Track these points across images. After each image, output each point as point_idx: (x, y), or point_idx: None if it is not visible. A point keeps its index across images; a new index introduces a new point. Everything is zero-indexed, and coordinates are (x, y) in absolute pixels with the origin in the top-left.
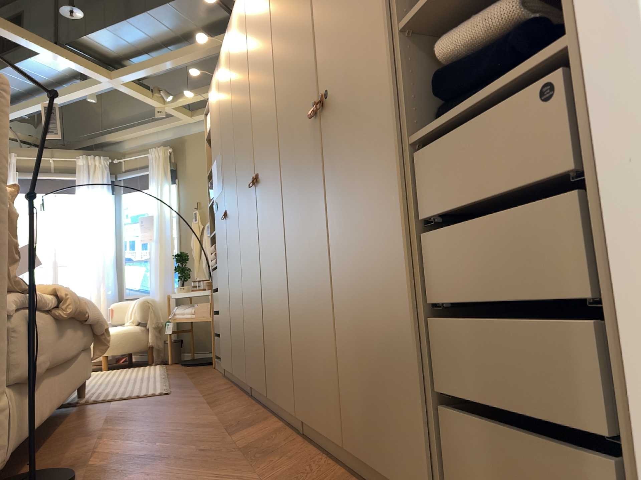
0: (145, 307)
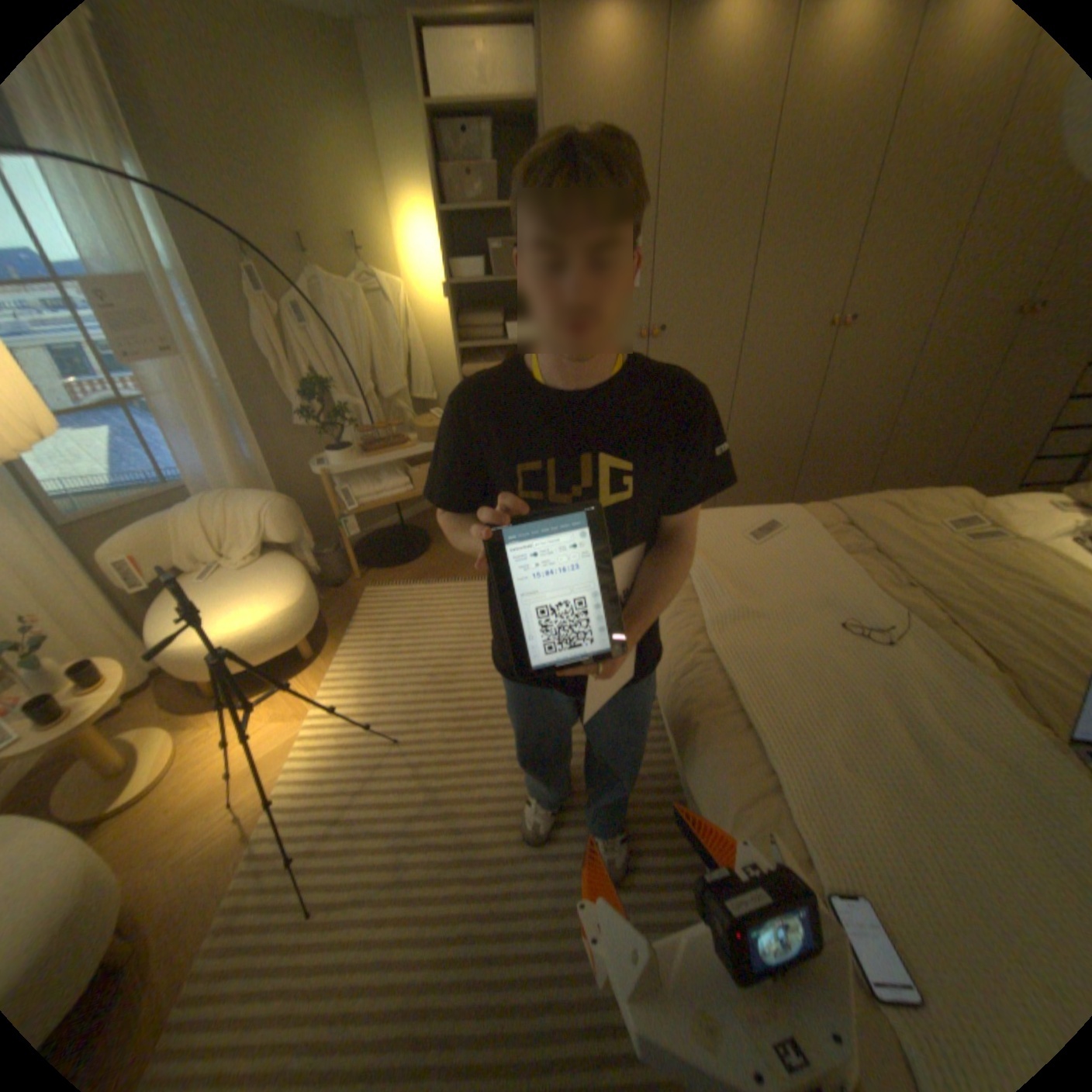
0: (290, 520)
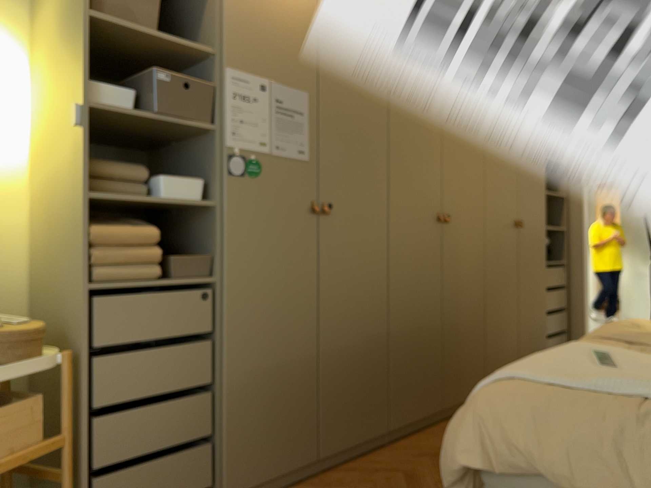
0: None
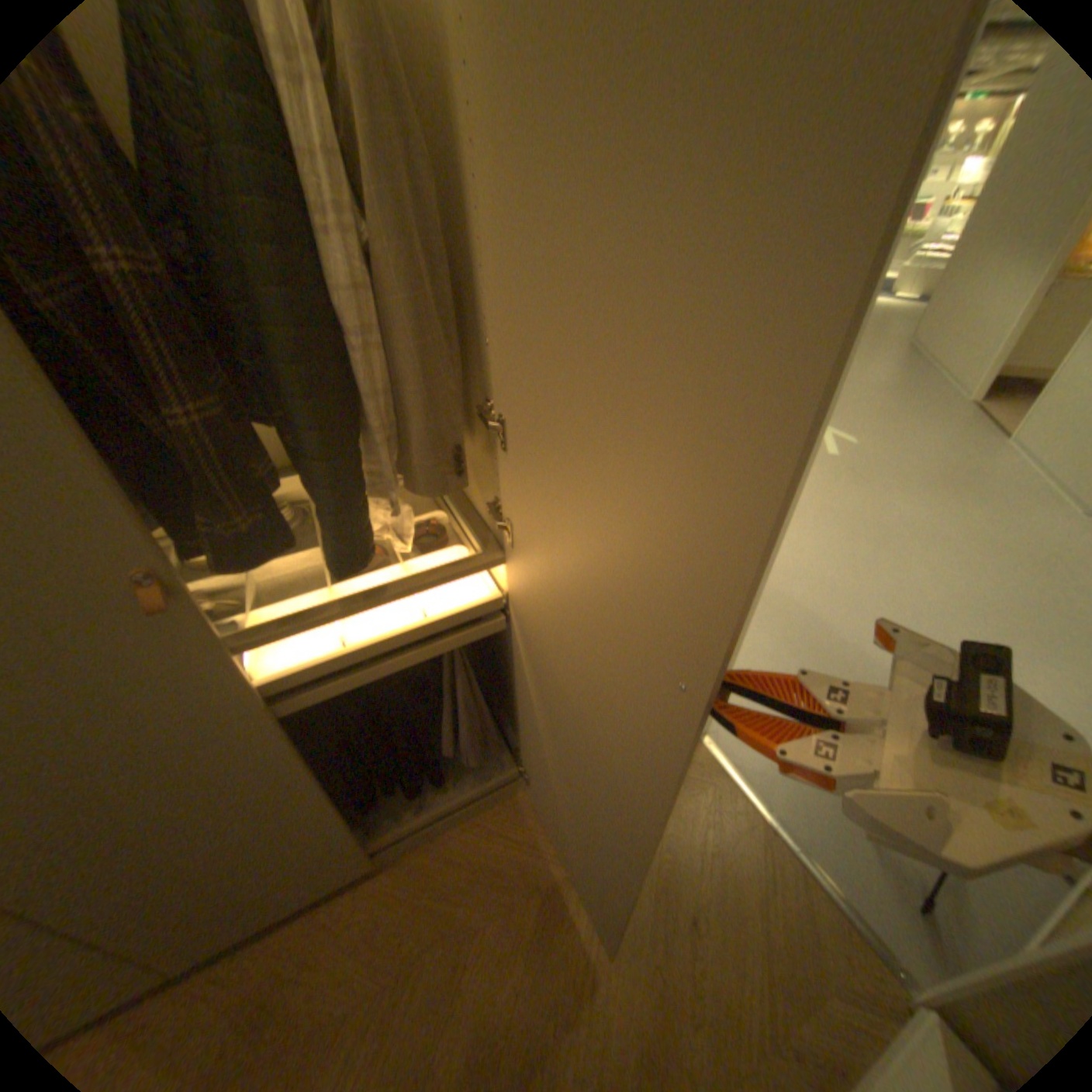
0: None
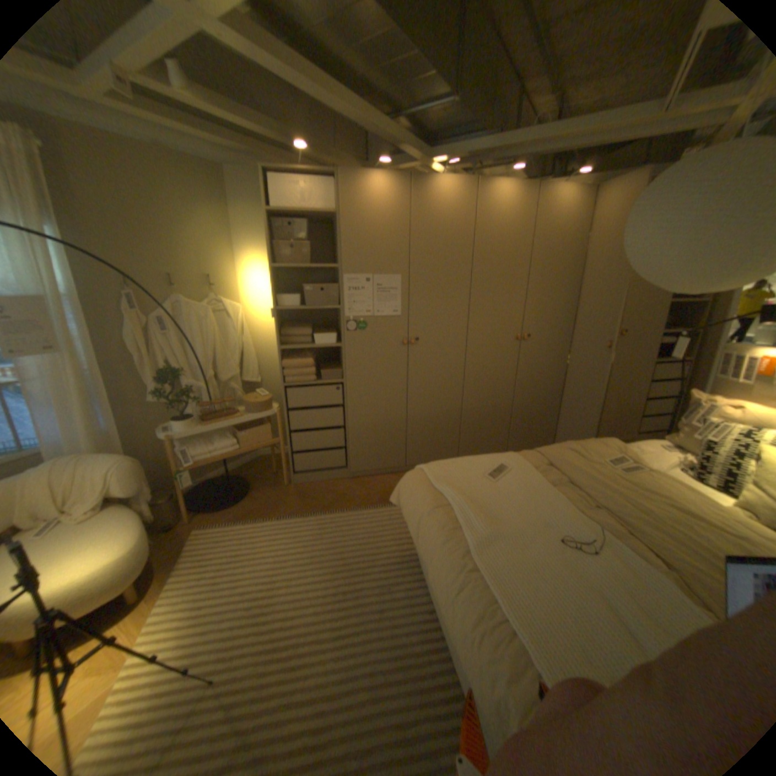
0: (134, 478)
